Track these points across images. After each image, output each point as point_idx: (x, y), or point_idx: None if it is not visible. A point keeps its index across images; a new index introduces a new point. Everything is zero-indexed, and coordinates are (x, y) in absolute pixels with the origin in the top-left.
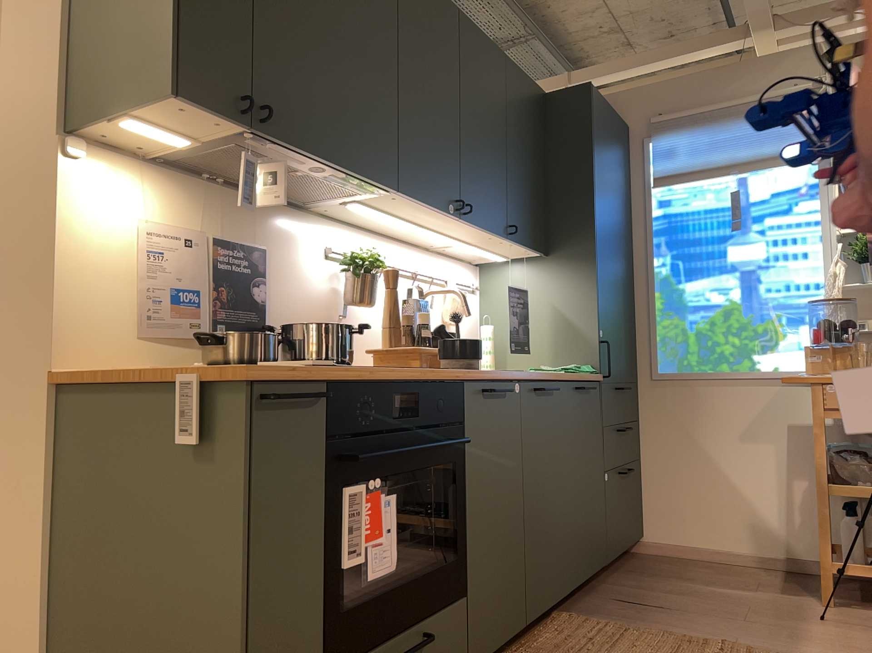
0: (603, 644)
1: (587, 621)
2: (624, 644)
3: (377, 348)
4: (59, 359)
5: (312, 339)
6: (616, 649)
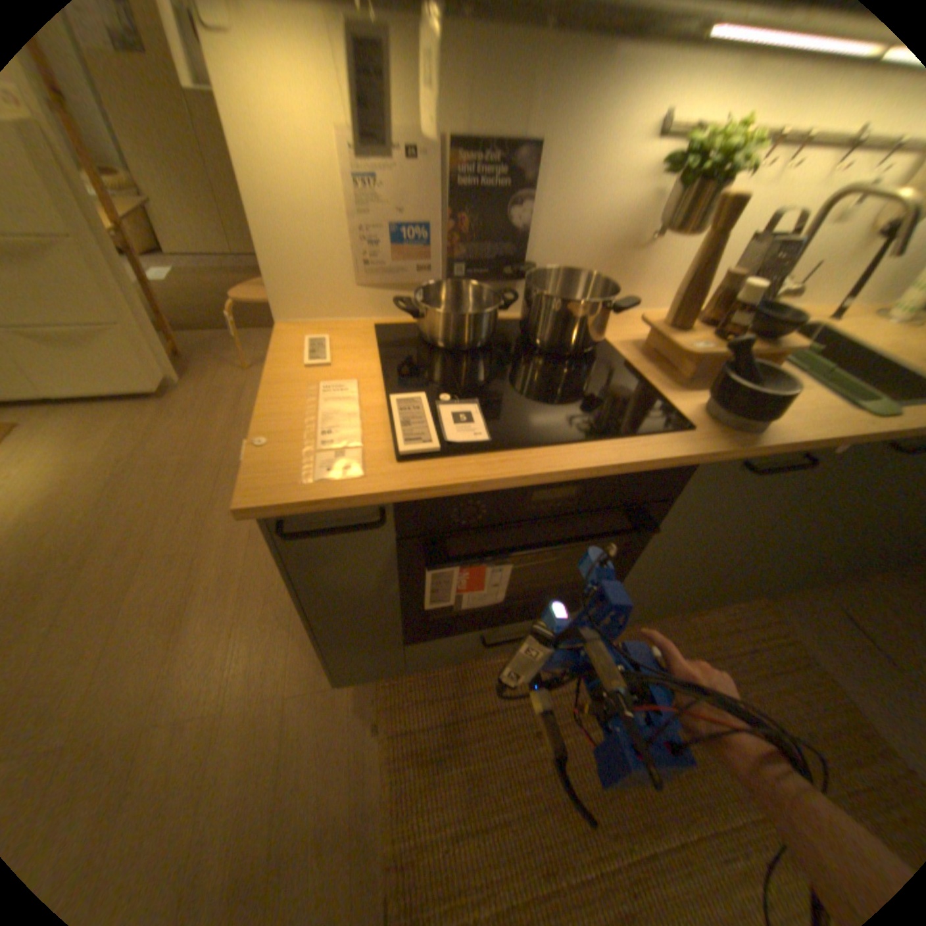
0: (761, 667)
1: (778, 625)
2: (784, 683)
3: (656, 319)
4: (277, 311)
5: (545, 310)
6: (770, 683)
